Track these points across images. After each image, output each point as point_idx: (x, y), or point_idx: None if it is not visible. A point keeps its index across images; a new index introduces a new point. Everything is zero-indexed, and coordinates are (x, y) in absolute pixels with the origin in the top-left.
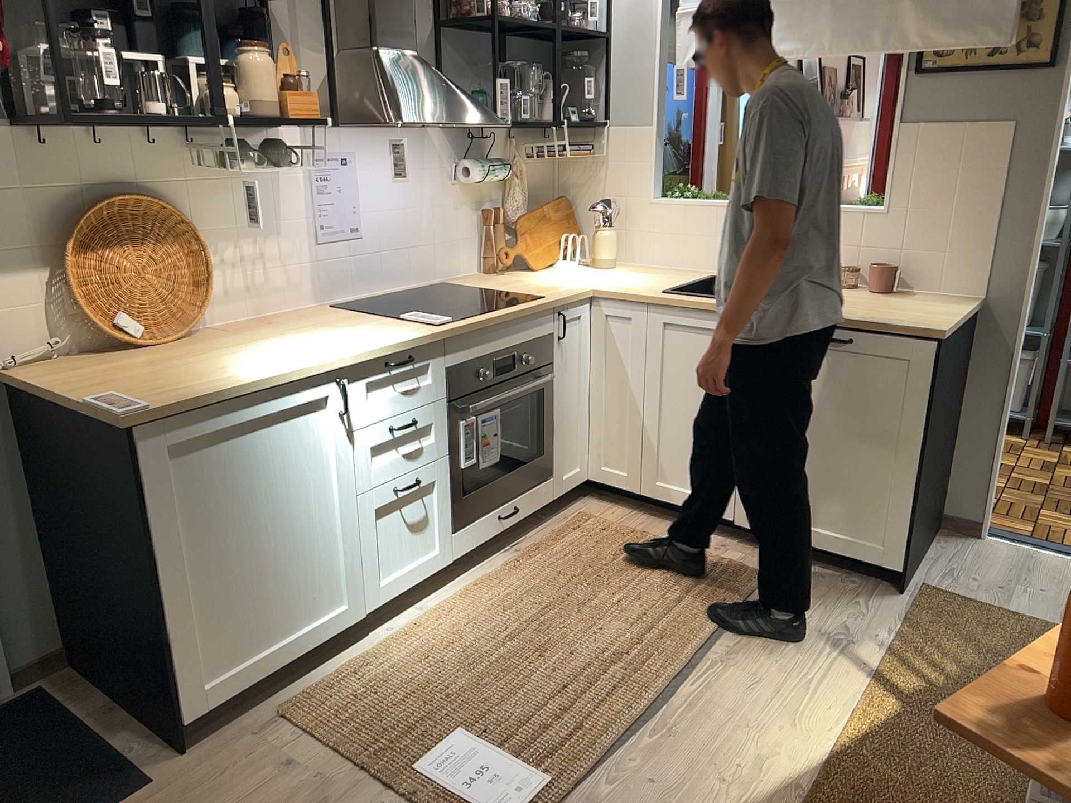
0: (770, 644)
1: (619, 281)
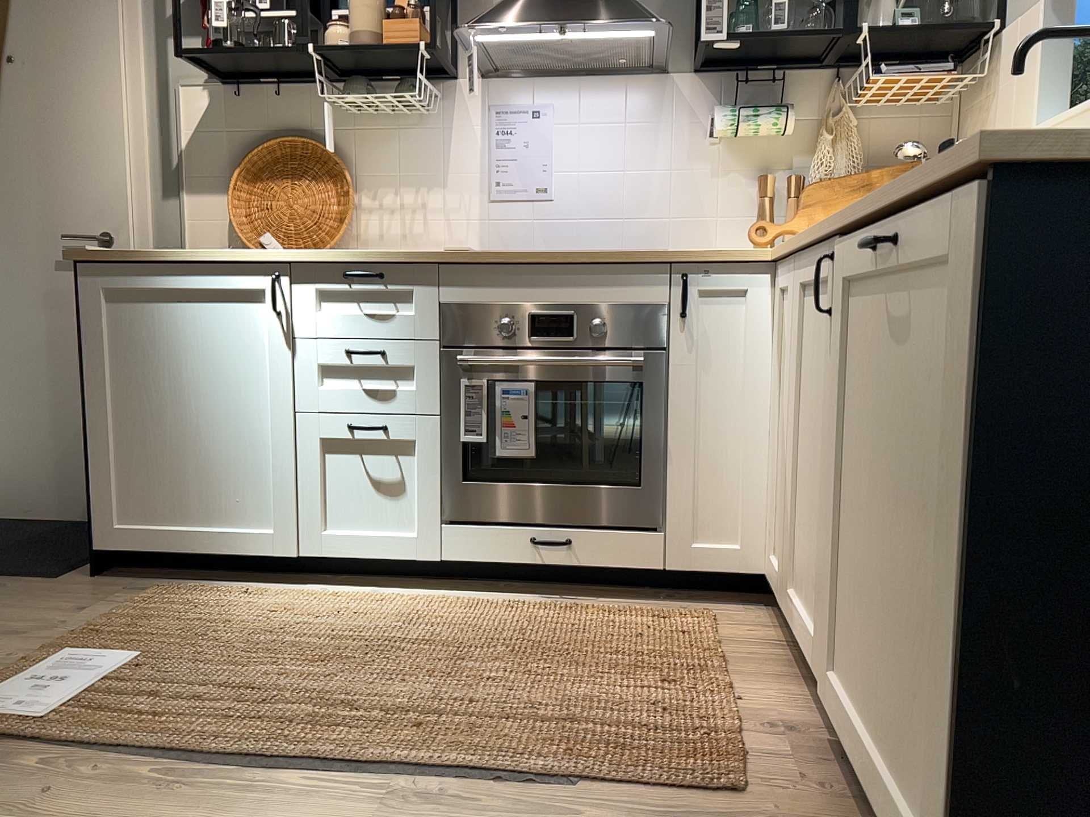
0: None
1: None
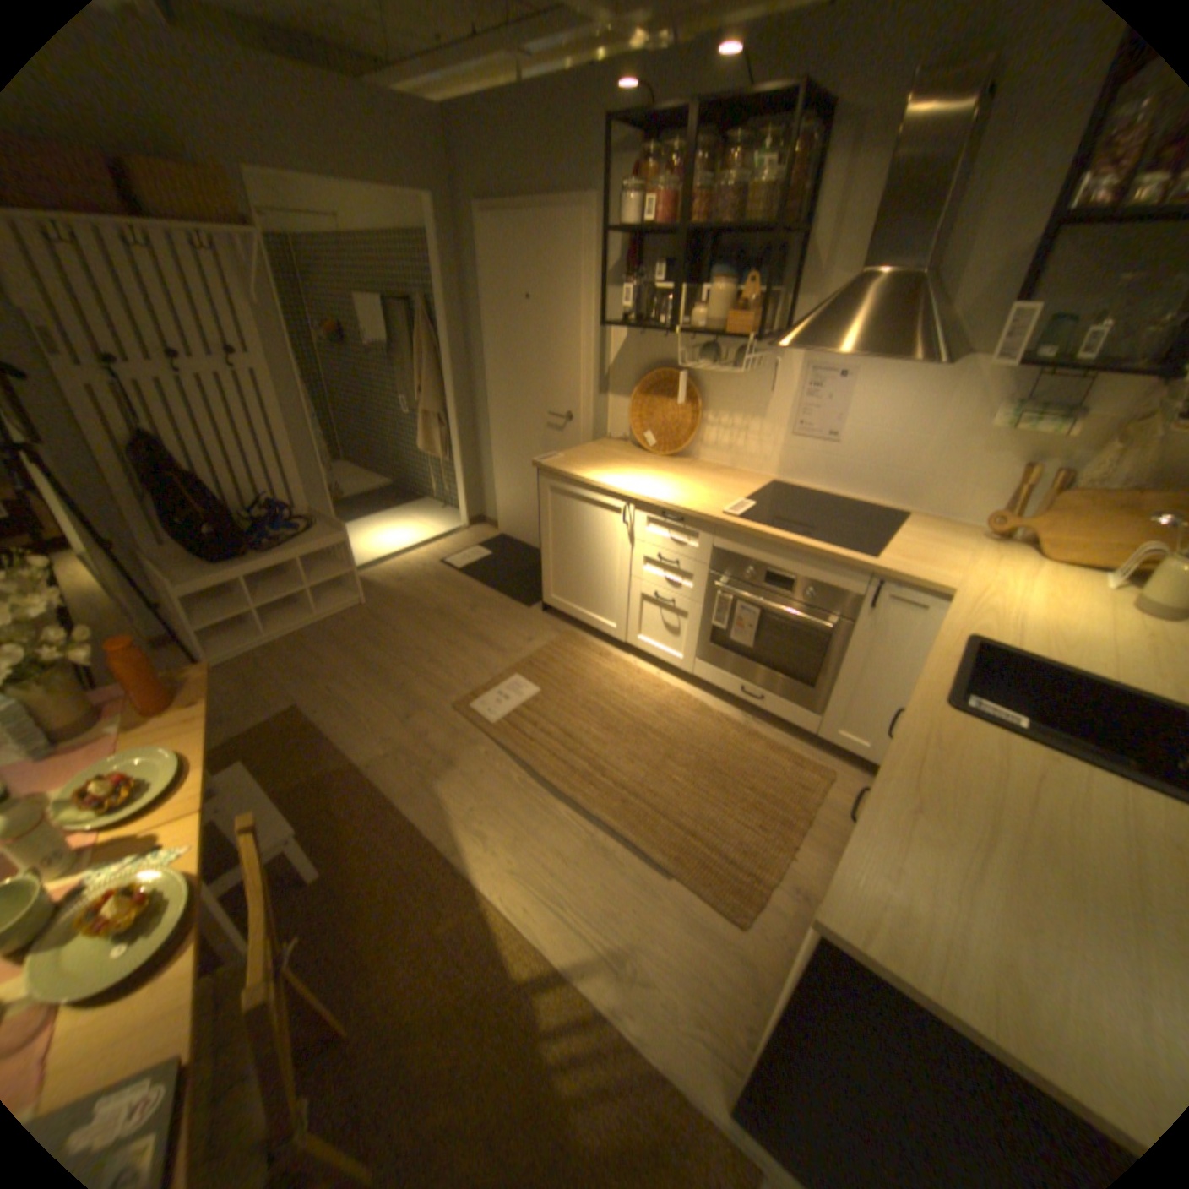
0: (617, 887)
1: (1035, 613)
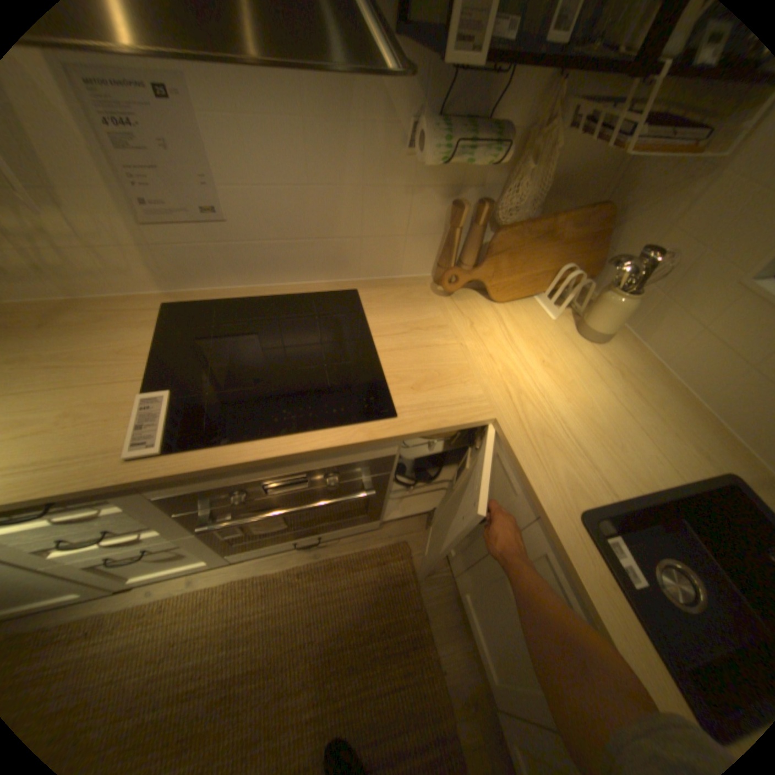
0: None
1: (560, 404)
